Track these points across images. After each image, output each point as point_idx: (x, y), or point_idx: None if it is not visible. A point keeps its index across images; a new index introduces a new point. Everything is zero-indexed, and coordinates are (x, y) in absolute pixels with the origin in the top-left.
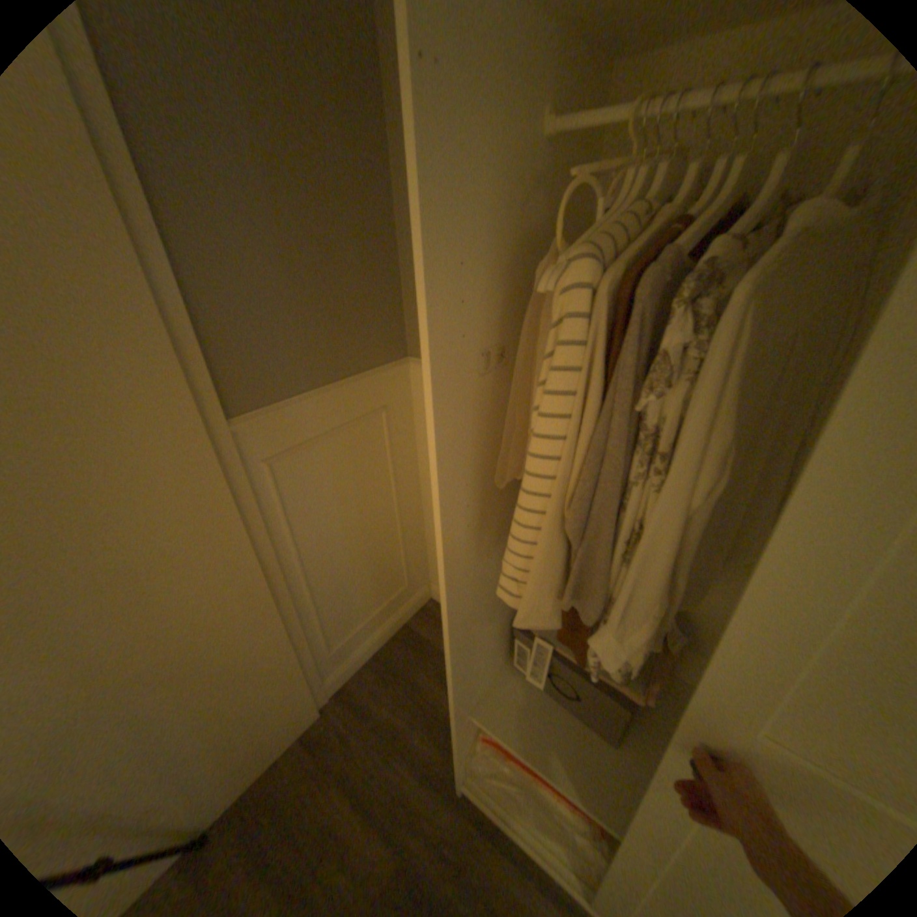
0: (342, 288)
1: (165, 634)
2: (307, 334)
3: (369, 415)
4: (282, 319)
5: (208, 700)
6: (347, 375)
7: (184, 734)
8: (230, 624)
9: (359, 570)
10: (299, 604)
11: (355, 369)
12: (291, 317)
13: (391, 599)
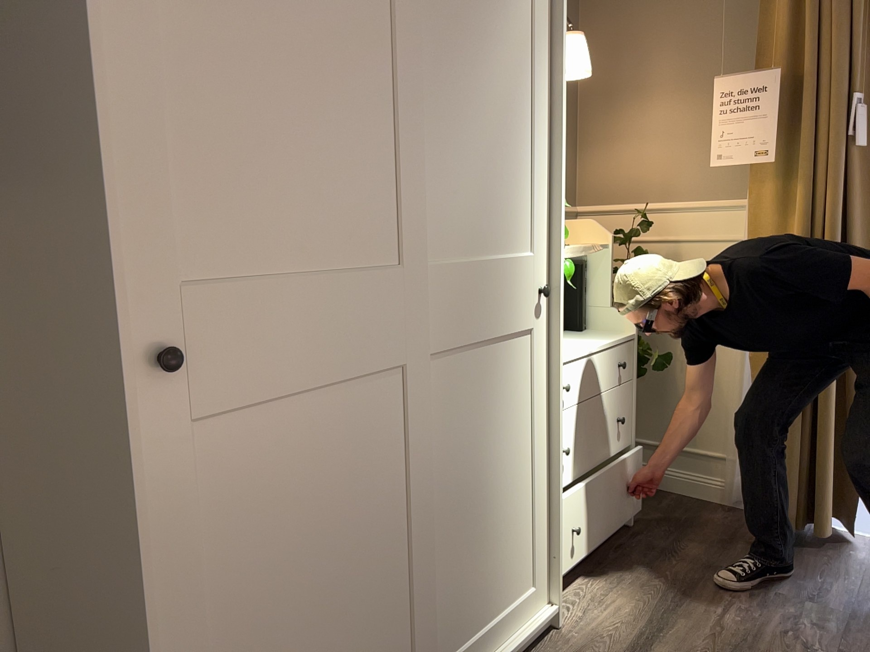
0: None
1: None
2: None
3: None
4: None
5: None
6: None
7: None
8: None
9: None
10: None
11: None
12: None
13: None
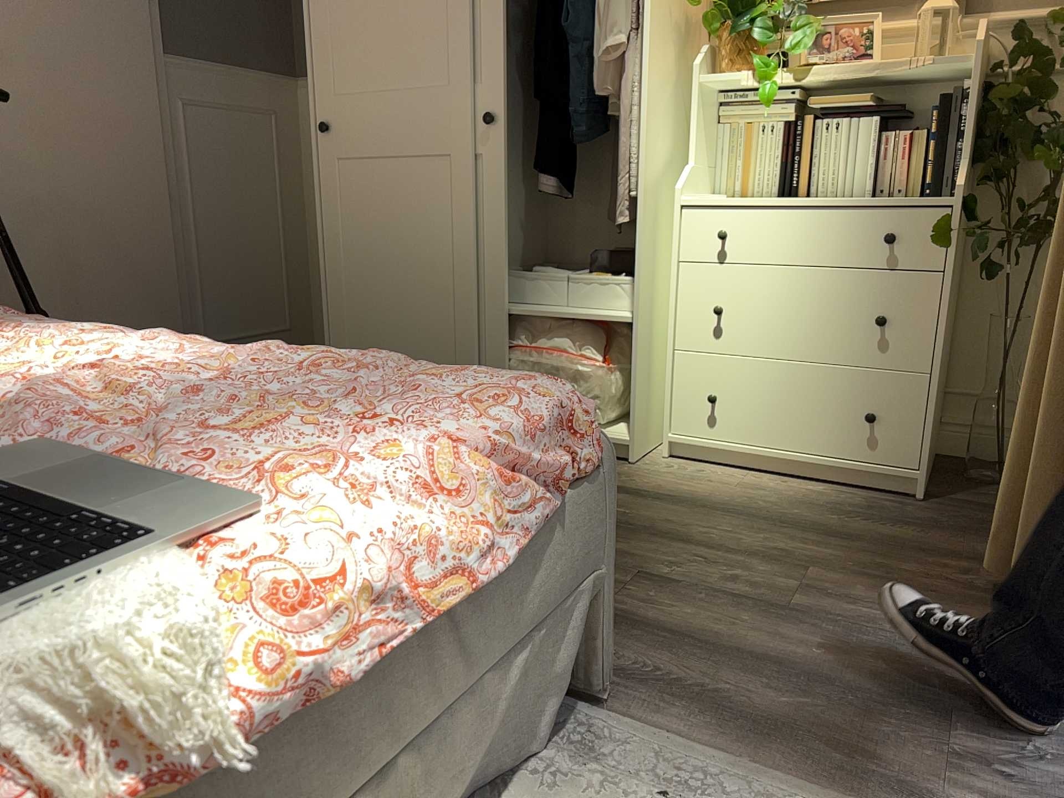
0: (251, 1)
1: (104, 186)
2: (224, 23)
3: (264, 111)
4: (209, 5)
5: (115, 277)
6: (249, 67)
7: (95, 295)
8: (142, 216)
9: (244, 264)
10: (190, 256)
11: (256, 66)
12: (215, 7)
13: (274, 328)
